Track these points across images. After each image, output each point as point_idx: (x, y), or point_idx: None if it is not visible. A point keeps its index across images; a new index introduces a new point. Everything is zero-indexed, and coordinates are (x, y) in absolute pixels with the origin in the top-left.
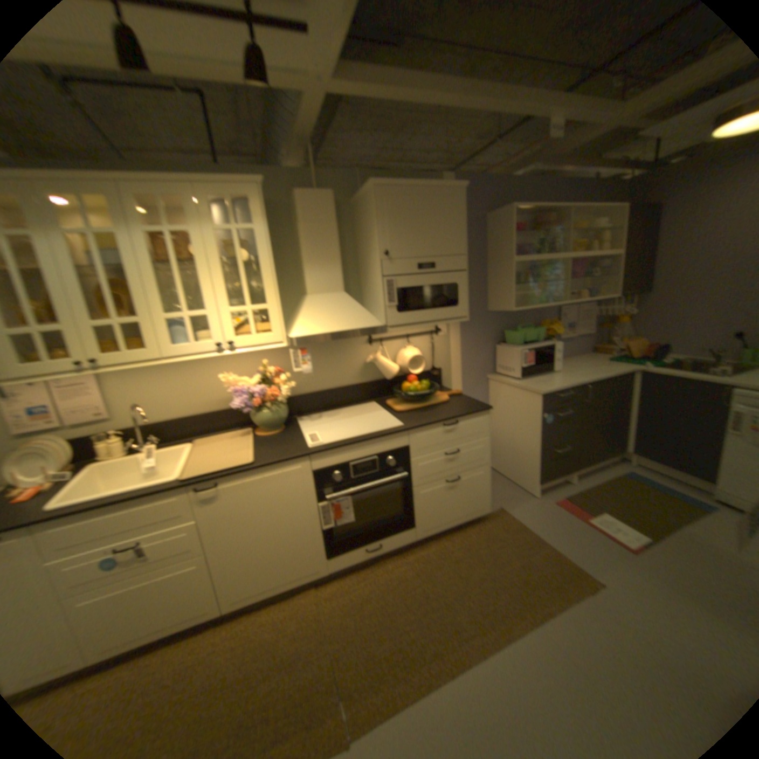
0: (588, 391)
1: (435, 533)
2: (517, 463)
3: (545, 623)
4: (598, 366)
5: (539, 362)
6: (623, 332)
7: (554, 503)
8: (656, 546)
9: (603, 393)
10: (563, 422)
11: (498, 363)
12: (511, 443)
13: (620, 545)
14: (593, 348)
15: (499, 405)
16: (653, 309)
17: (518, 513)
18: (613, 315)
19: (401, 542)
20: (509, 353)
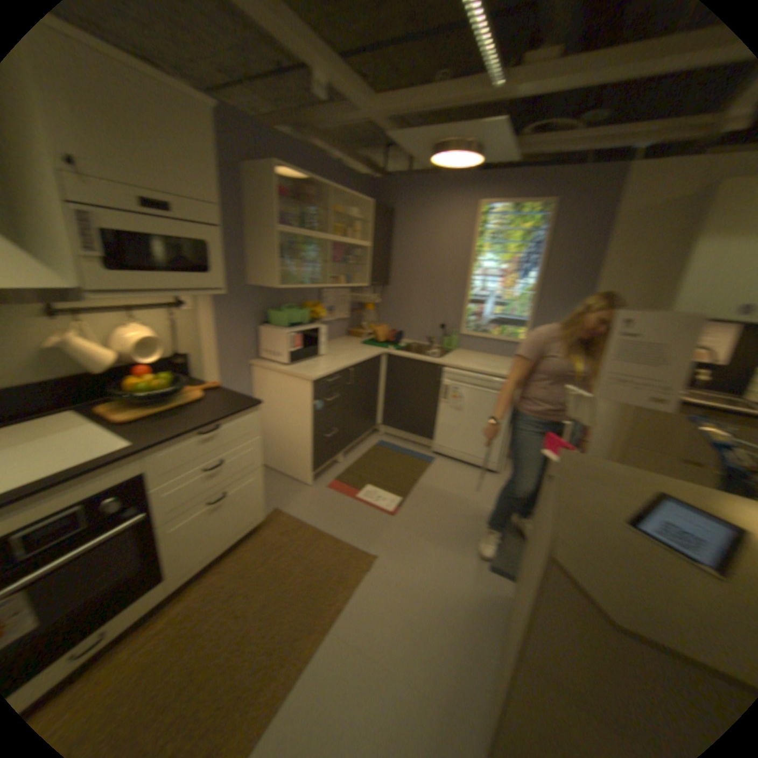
0: (352, 374)
1: (199, 571)
2: (291, 453)
3: (335, 623)
4: (357, 349)
5: (308, 346)
6: (371, 318)
7: (328, 486)
8: (406, 502)
9: (363, 374)
10: (333, 406)
11: (265, 346)
12: (284, 433)
13: (383, 511)
14: (350, 331)
15: (269, 394)
16: (392, 300)
17: (296, 508)
18: (363, 302)
19: (147, 607)
20: (278, 336)
